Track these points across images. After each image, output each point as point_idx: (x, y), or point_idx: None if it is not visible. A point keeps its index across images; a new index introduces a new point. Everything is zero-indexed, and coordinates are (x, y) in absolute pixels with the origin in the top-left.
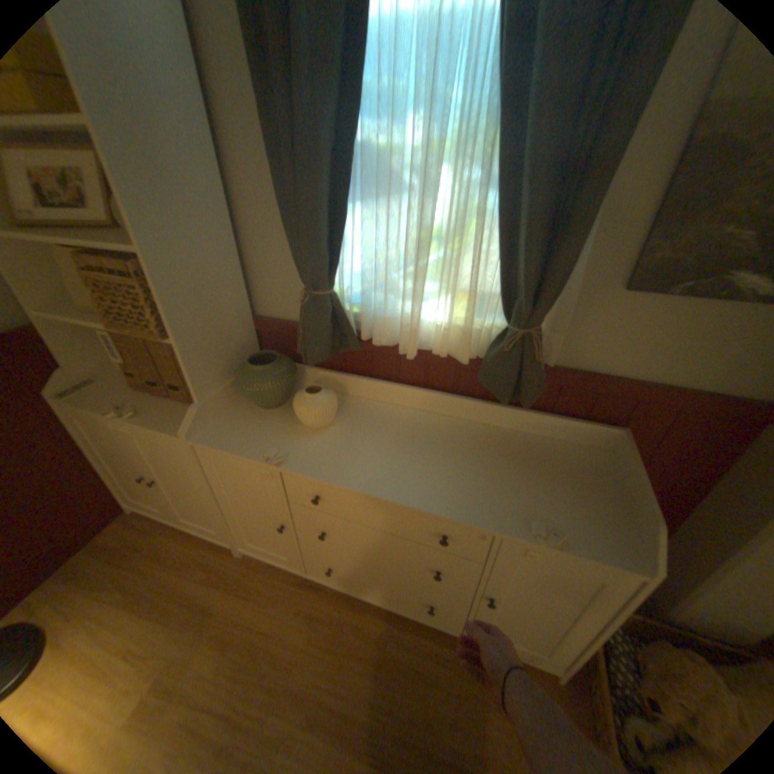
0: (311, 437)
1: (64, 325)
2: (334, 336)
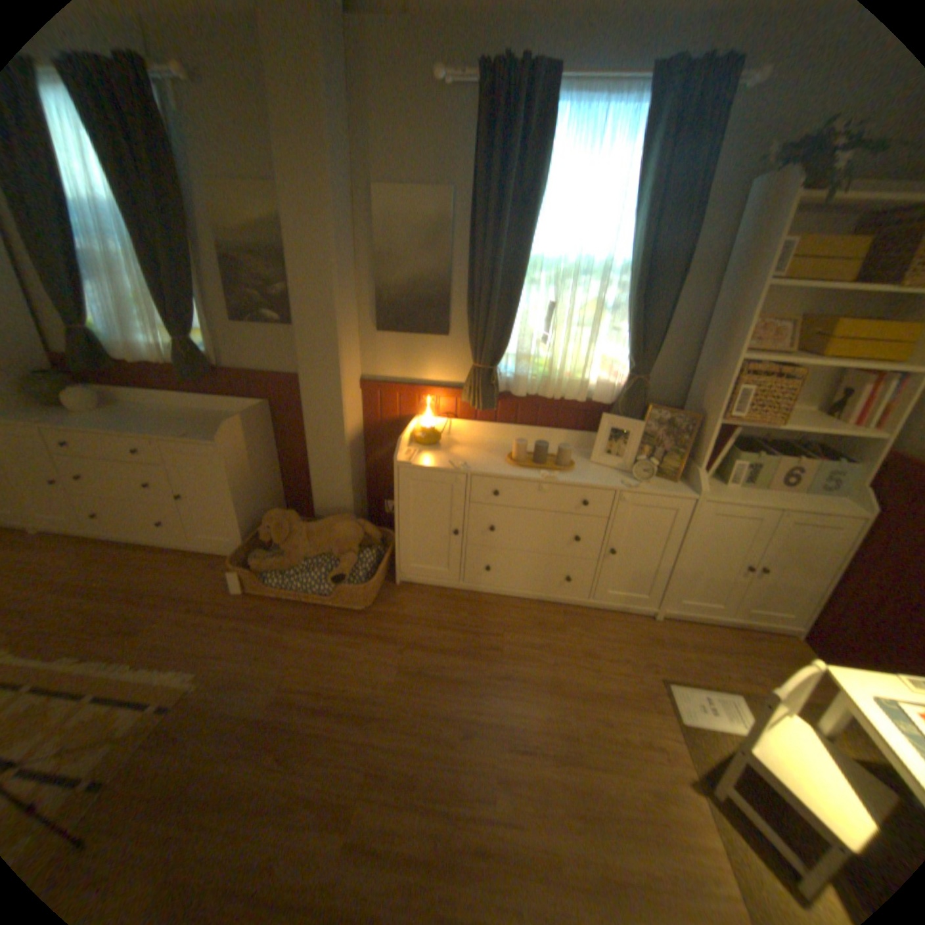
0: (70, 416)
1: None
2: (88, 356)
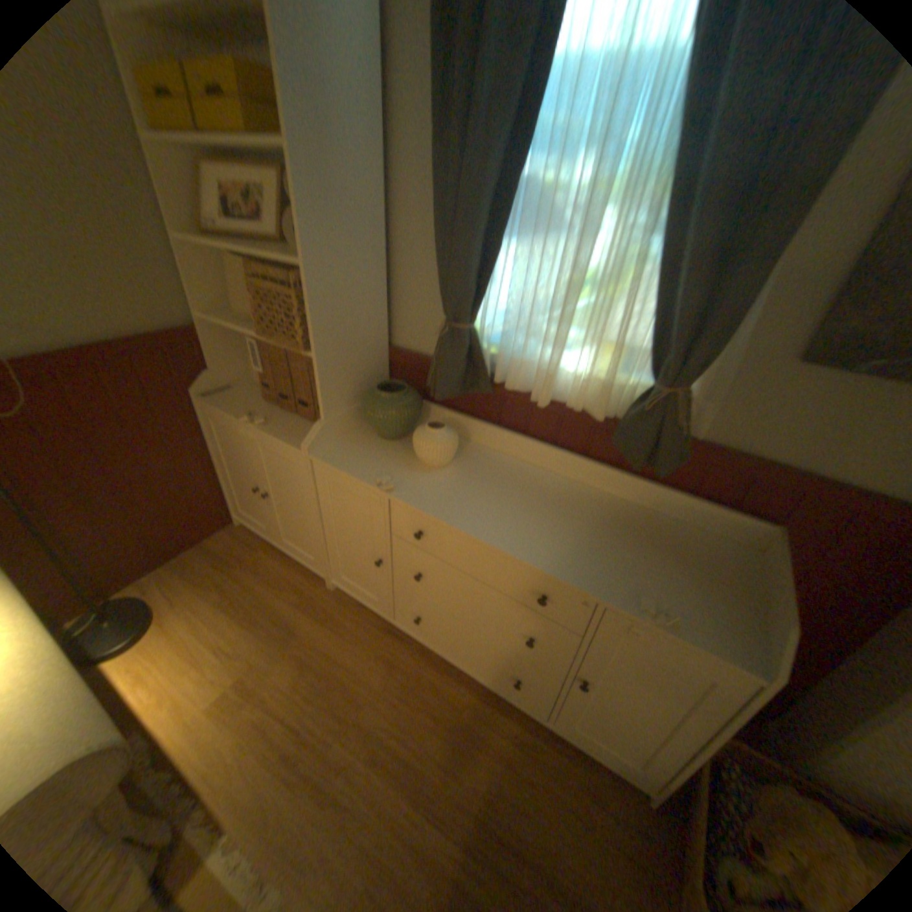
0: (424, 474)
1: (218, 331)
2: (466, 375)
